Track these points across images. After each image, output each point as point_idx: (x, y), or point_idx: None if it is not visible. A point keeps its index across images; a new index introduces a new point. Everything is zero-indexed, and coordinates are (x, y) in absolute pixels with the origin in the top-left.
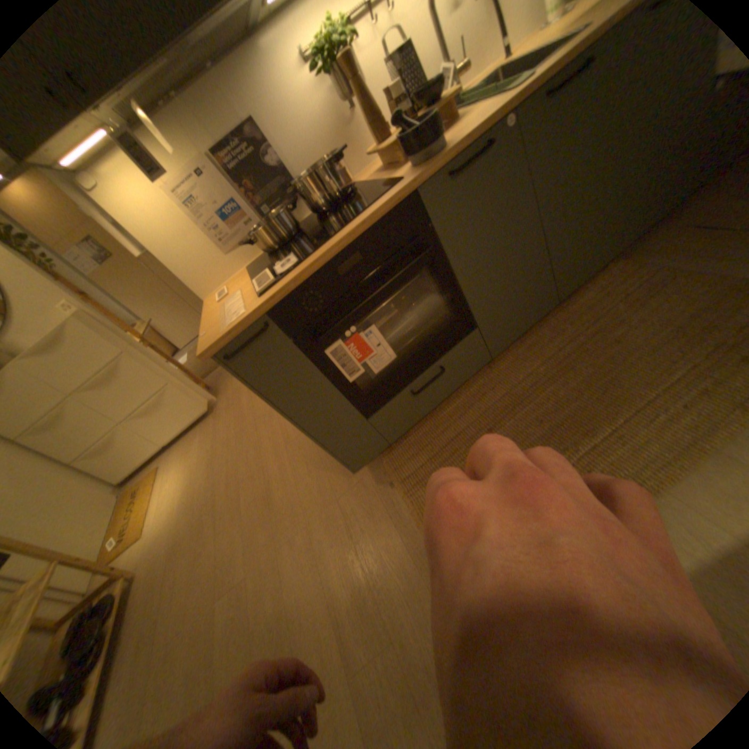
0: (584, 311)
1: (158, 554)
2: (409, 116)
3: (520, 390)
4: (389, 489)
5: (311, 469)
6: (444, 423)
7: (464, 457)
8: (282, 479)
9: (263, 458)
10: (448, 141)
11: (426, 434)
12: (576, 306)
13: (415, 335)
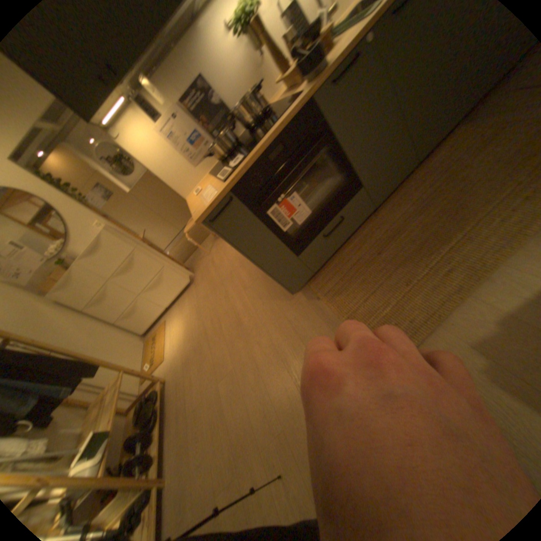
0: (438, 165)
1: (177, 365)
2: (300, 50)
3: (397, 224)
4: (317, 300)
5: (264, 300)
6: (348, 255)
7: (363, 272)
8: (246, 309)
9: (232, 300)
10: (329, 60)
11: (336, 264)
12: (432, 163)
13: (322, 197)
